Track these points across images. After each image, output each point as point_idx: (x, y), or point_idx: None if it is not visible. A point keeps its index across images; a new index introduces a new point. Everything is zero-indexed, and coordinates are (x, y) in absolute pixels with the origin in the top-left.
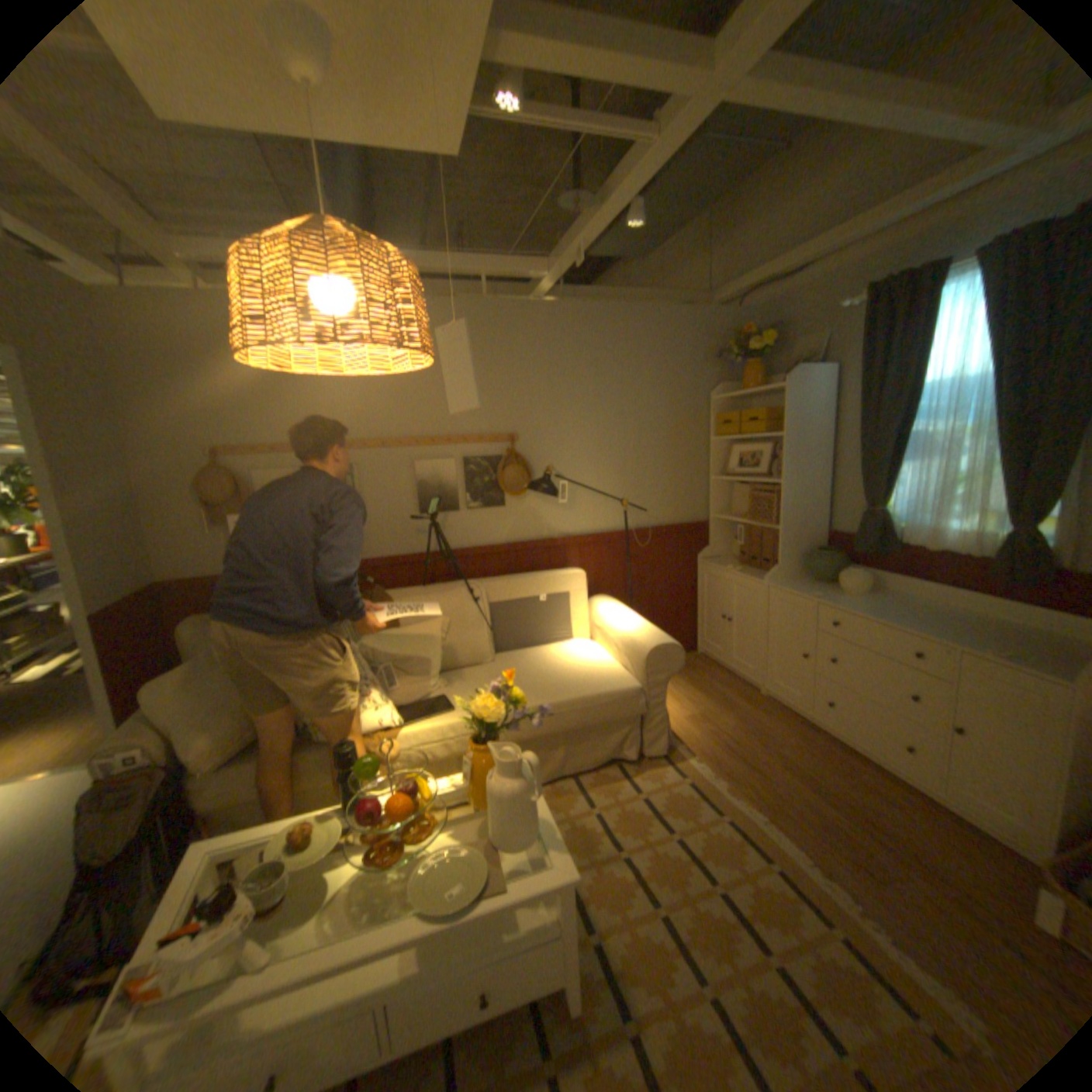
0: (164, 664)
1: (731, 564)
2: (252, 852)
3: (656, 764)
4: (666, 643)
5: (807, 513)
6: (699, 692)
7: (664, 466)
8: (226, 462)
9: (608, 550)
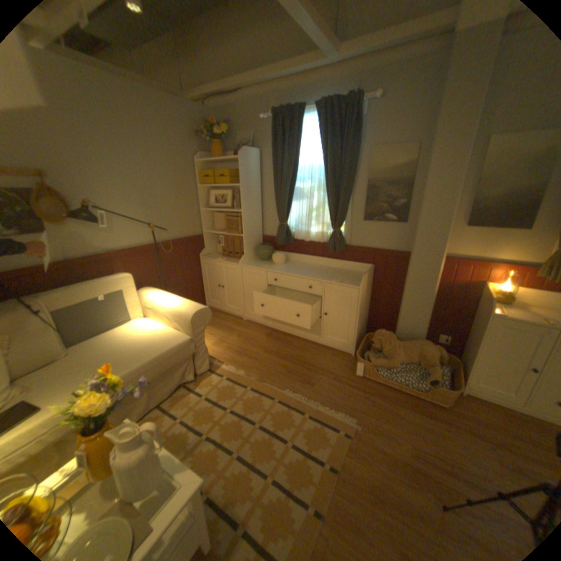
0: None
1: (219, 257)
2: None
3: (204, 376)
4: (201, 308)
5: (253, 227)
6: (214, 328)
7: (172, 202)
8: None
9: (144, 257)
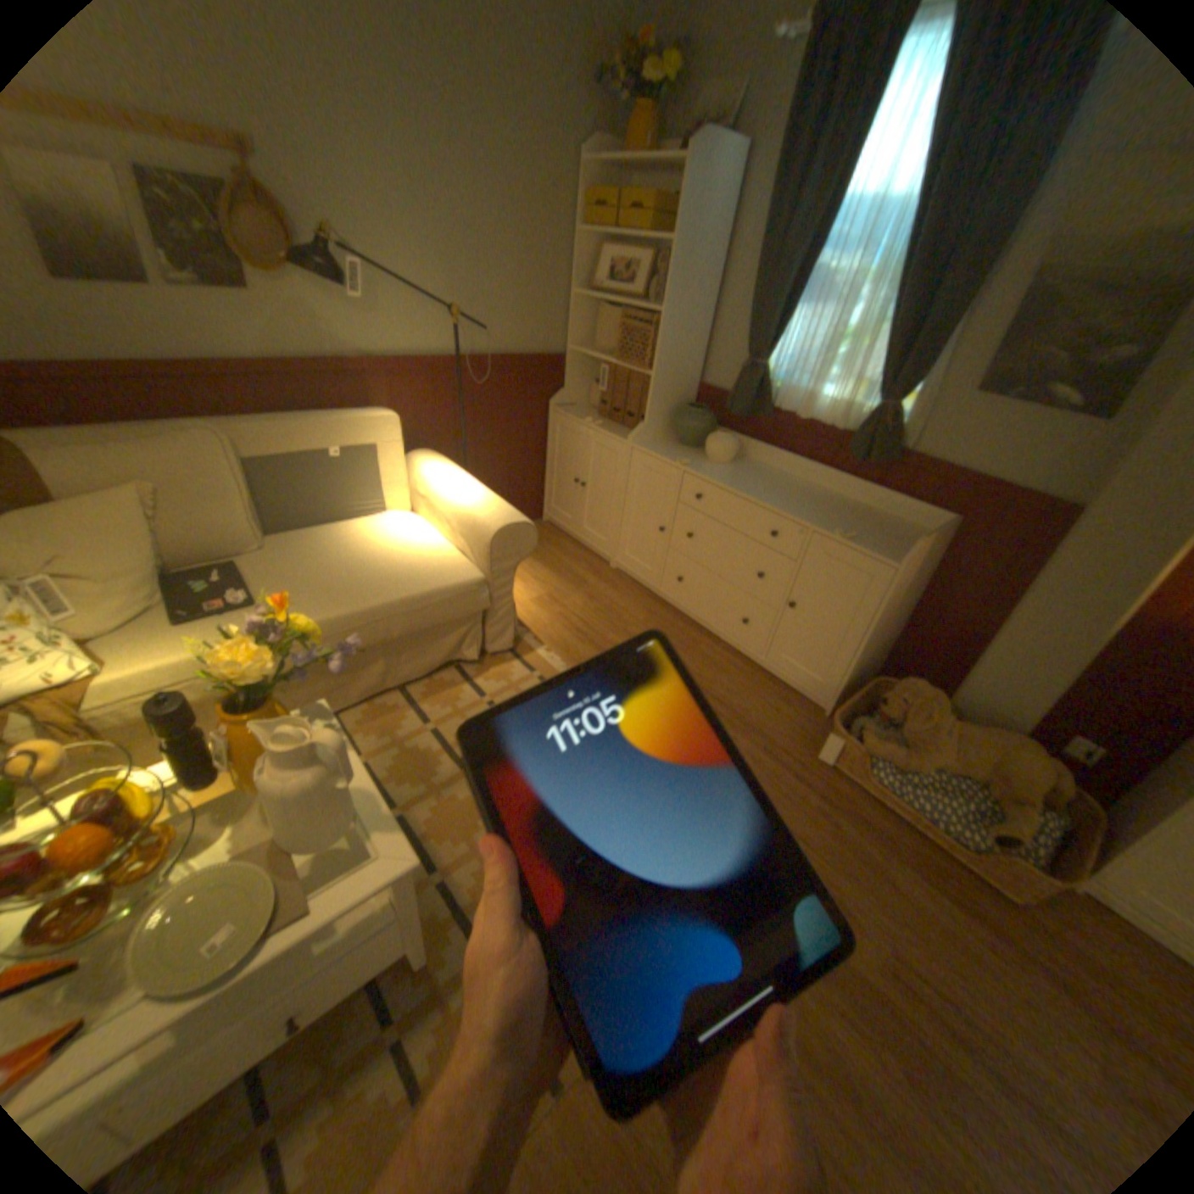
0: None
1: (590, 417)
2: None
3: (501, 660)
4: (518, 523)
5: (683, 360)
6: (547, 570)
7: (513, 263)
8: None
9: (434, 385)
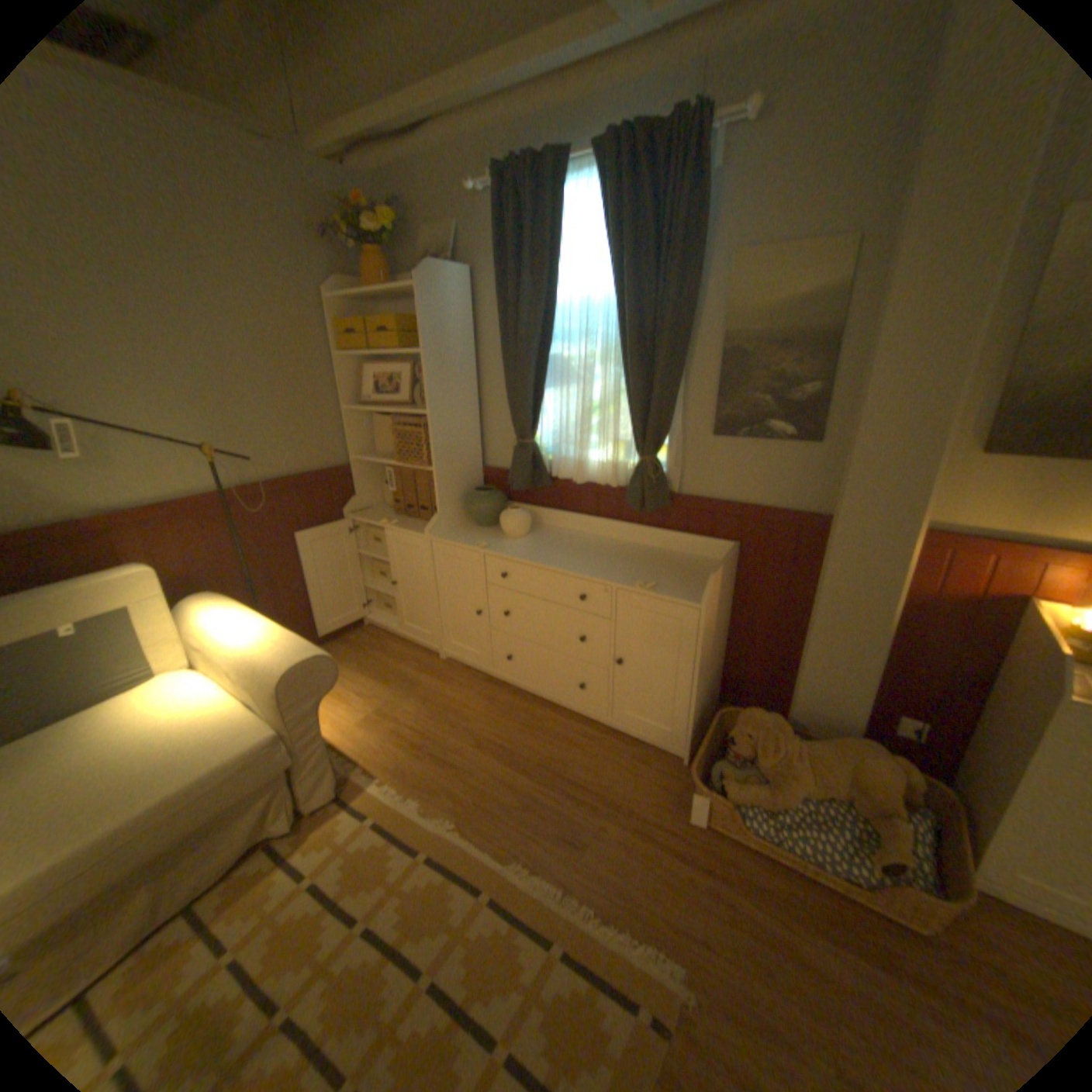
0: None
1: (386, 516)
2: None
3: (322, 816)
4: (306, 658)
5: (460, 449)
6: (372, 679)
7: (271, 391)
8: None
9: (201, 522)
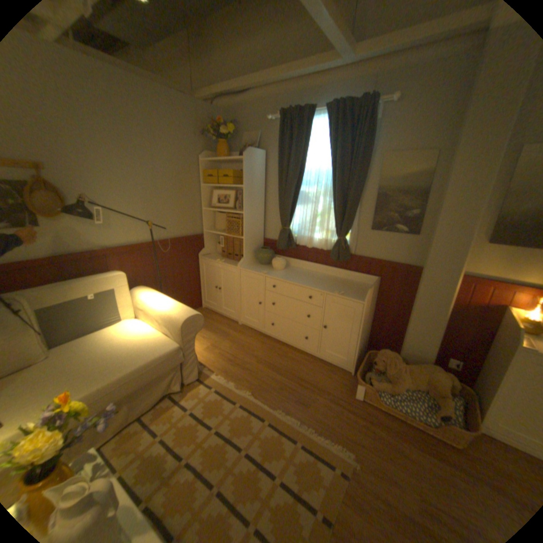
0: None
1: (218, 258)
2: None
3: (192, 386)
4: (193, 314)
5: (255, 230)
6: (208, 331)
7: (174, 200)
8: None
9: (142, 255)
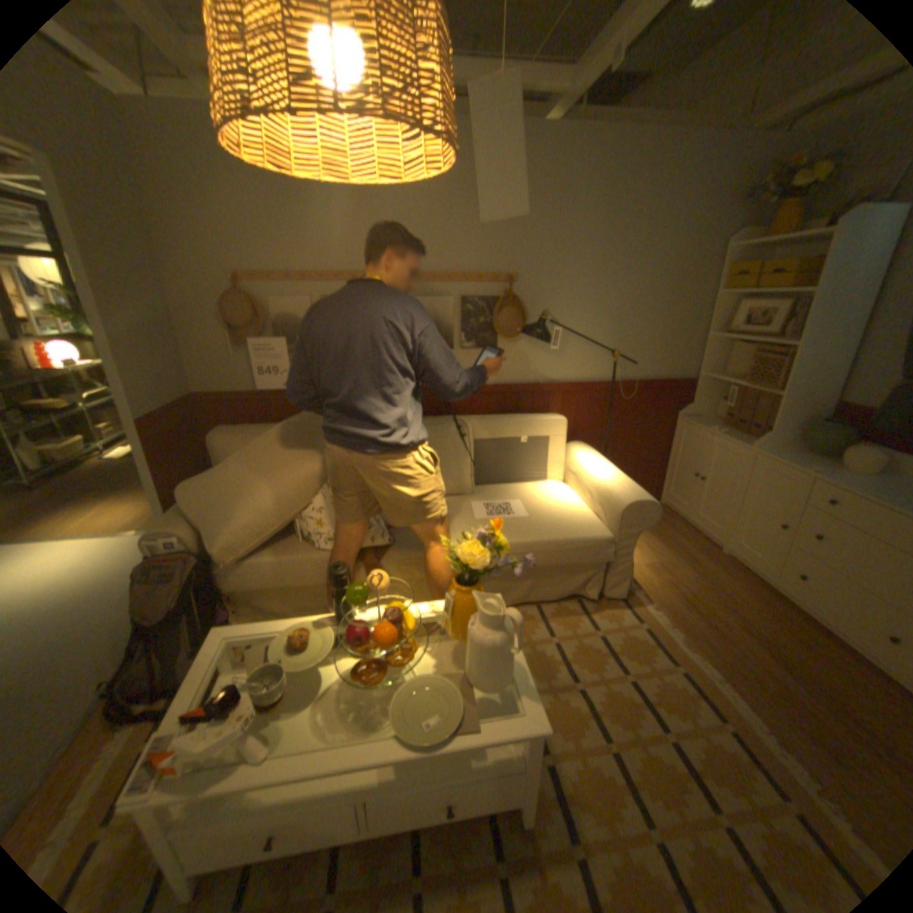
0: (202, 462)
1: (715, 424)
2: (260, 644)
3: (614, 605)
4: (646, 500)
5: (820, 380)
6: (660, 542)
7: (662, 318)
8: (246, 287)
9: (591, 399)
